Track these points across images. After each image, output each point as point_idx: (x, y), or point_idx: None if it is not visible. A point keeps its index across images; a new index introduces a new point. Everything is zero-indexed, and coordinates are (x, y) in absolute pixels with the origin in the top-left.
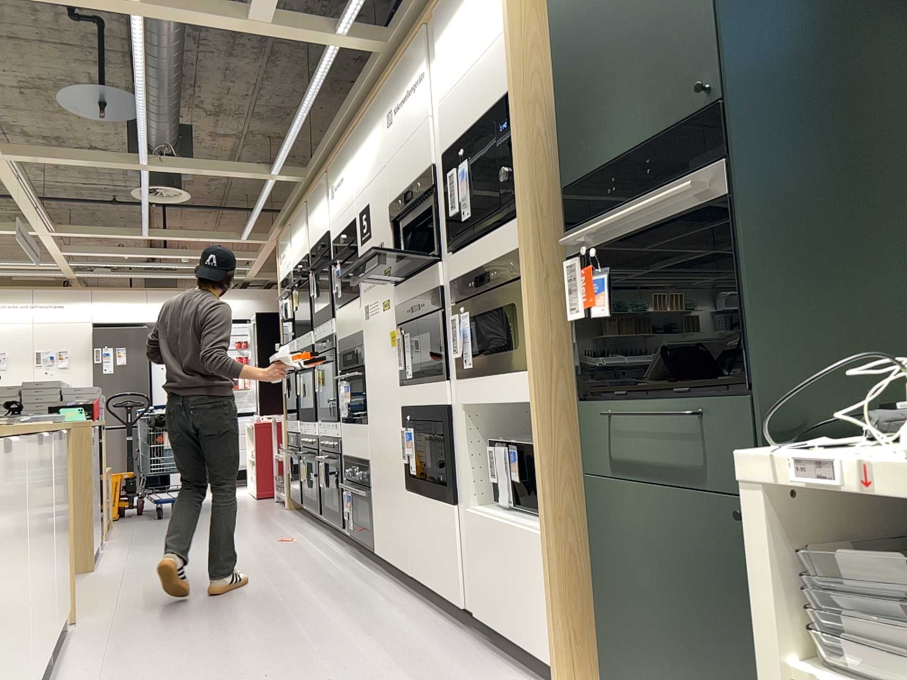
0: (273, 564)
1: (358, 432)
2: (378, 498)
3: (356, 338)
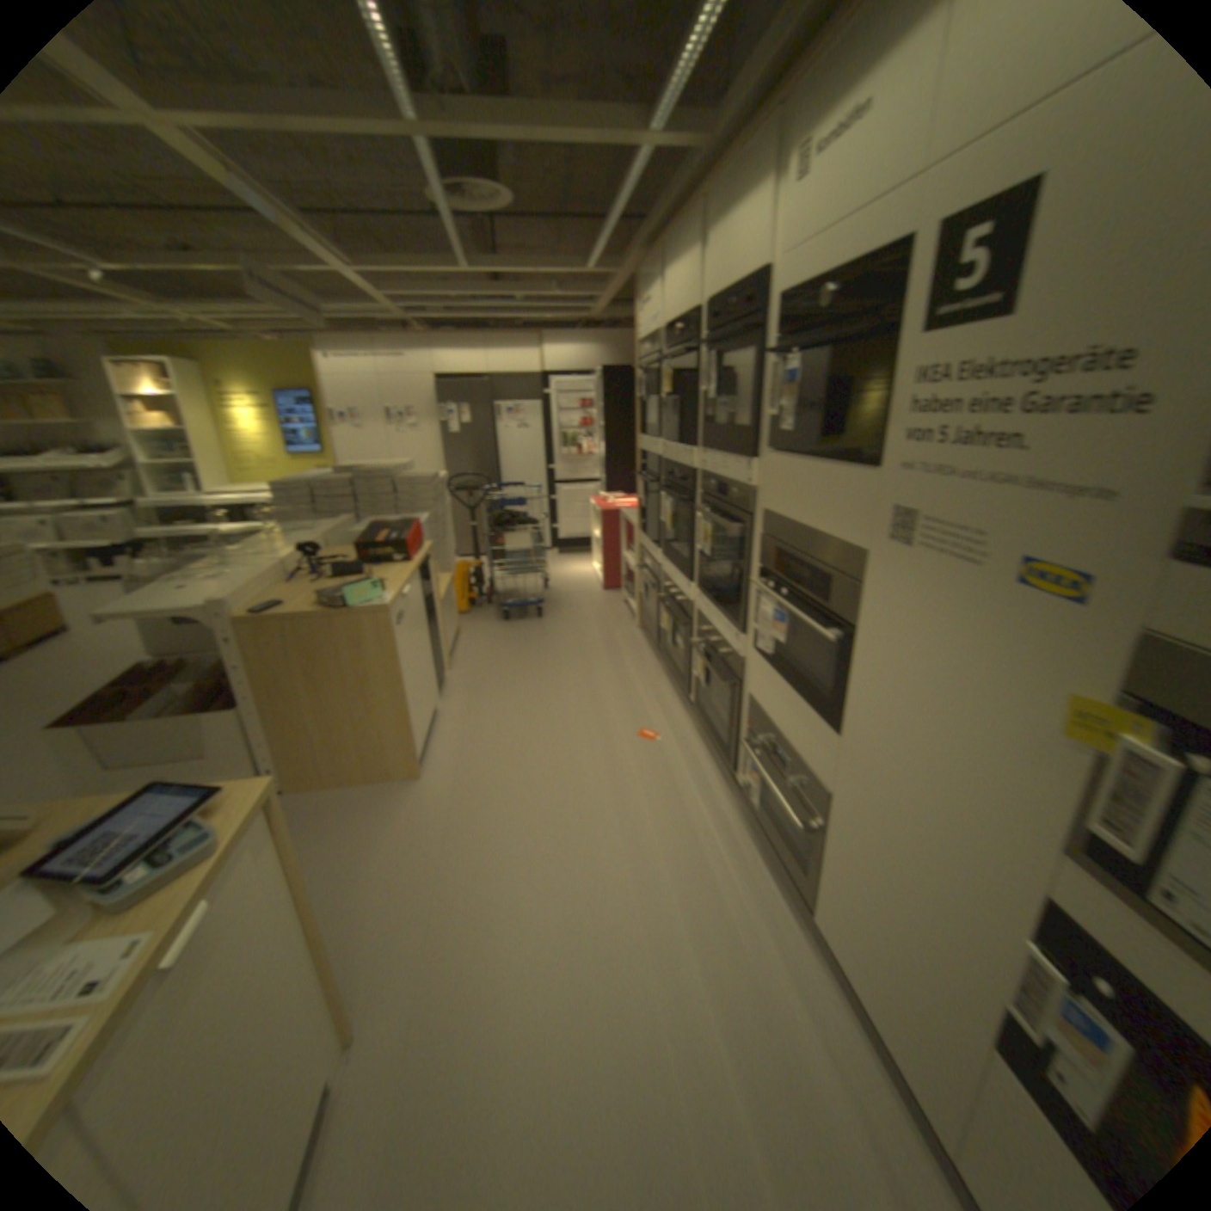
0: (638, 834)
1: (802, 713)
2: (846, 878)
3: (837, 552)
